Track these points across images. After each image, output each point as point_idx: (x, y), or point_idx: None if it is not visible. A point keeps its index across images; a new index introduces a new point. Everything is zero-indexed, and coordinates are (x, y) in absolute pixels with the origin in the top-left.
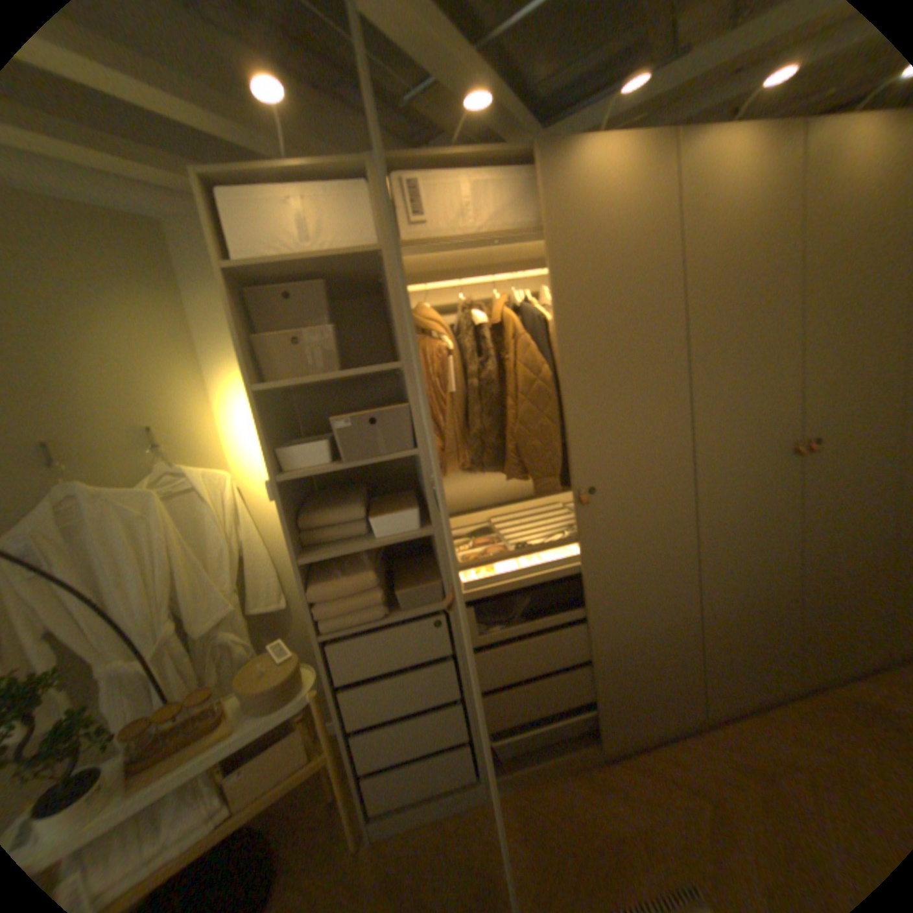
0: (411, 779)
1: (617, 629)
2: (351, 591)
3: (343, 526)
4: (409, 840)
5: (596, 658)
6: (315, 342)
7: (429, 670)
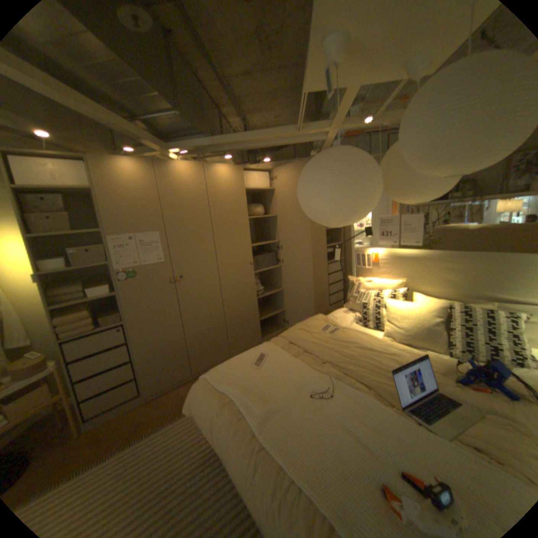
0: (106, 399)
1: (194, 327)
2: (75, 320)
3: (70, 295)
4: (106, 425)
5: (186, 338)
6: (57, 219)
7: (114, 350)
